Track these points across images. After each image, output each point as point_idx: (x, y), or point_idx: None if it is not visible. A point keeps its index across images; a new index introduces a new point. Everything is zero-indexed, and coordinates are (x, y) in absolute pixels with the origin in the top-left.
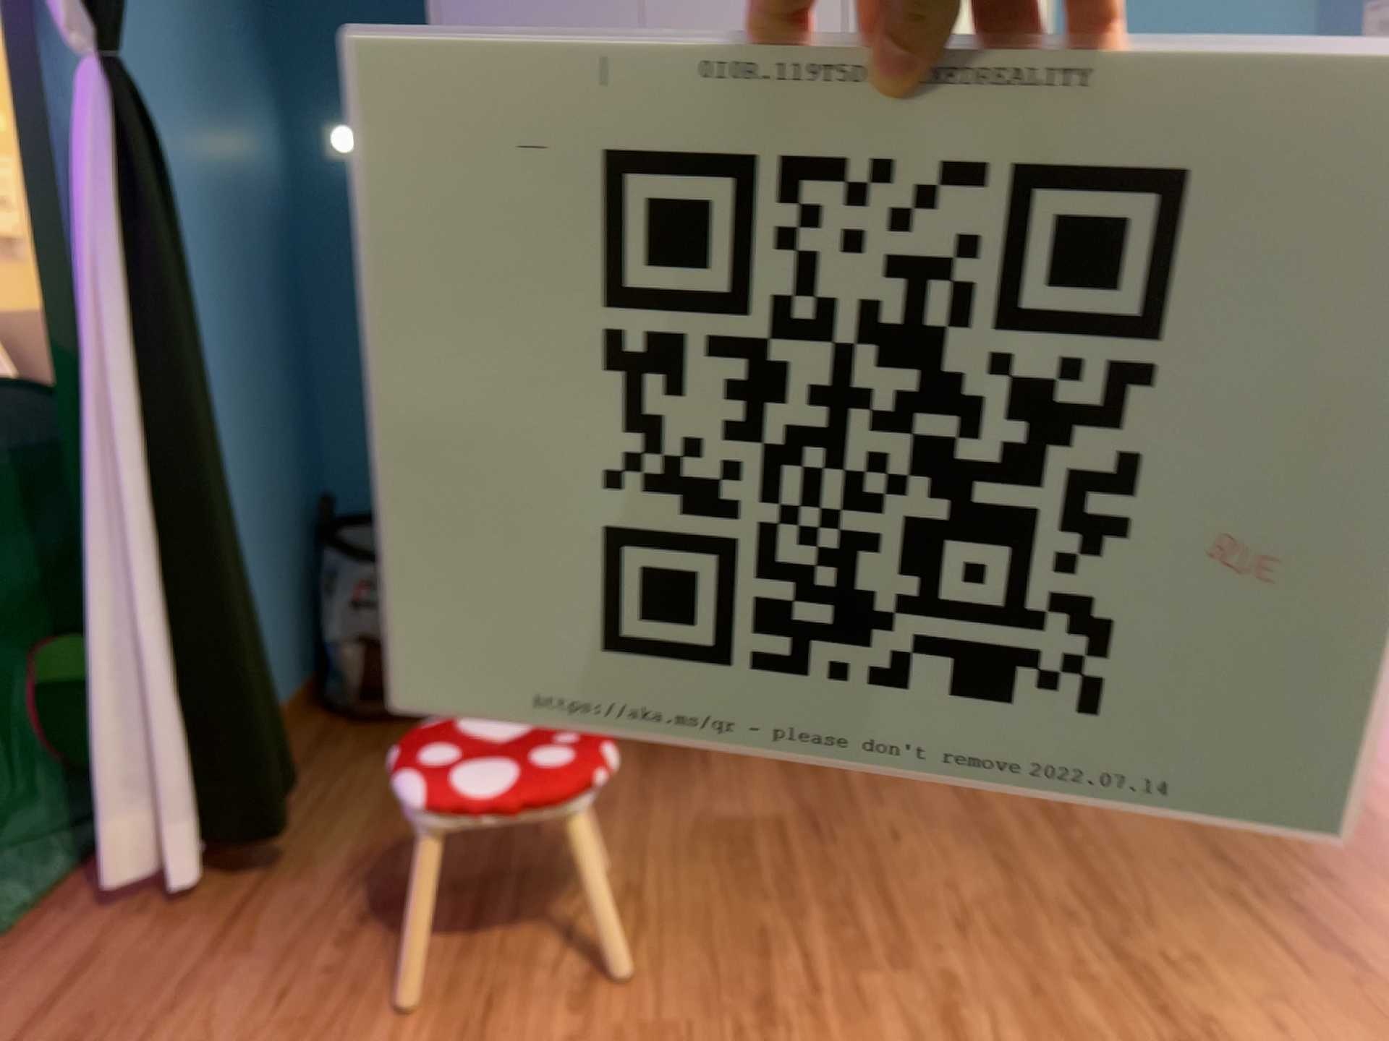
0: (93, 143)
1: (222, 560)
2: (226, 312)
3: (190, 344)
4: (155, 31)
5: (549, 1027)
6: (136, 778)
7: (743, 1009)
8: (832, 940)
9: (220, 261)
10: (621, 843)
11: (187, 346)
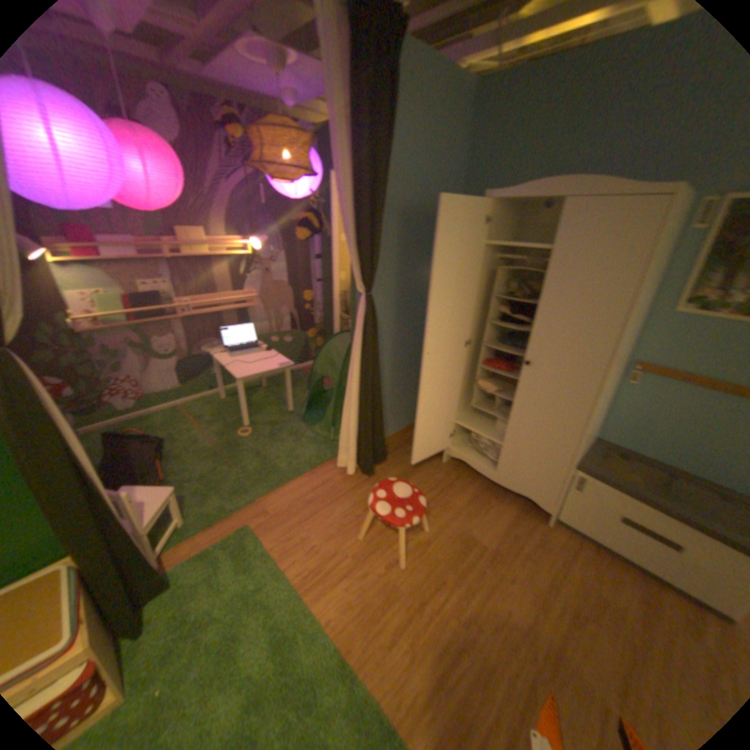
0: (362, 315)
1: (376, 412)
2: (410, 333)
3: (379, 361)
4: (401, 264)
5: (384, 573)
6: (347, 452)
7: (425, 607)
8: (466, 606)
9: (411, 320)
10: (444, 528)
11: (376, 363)
